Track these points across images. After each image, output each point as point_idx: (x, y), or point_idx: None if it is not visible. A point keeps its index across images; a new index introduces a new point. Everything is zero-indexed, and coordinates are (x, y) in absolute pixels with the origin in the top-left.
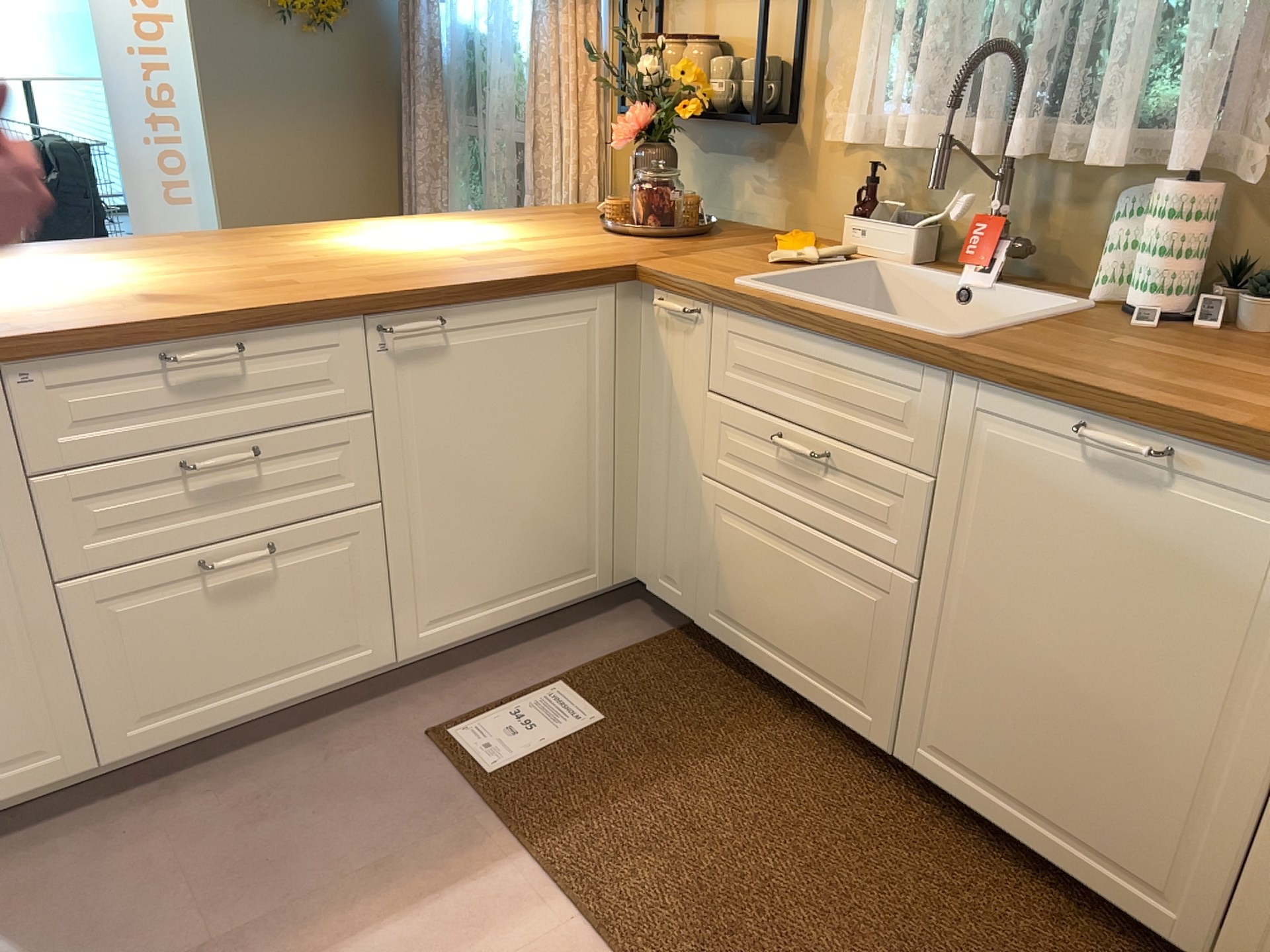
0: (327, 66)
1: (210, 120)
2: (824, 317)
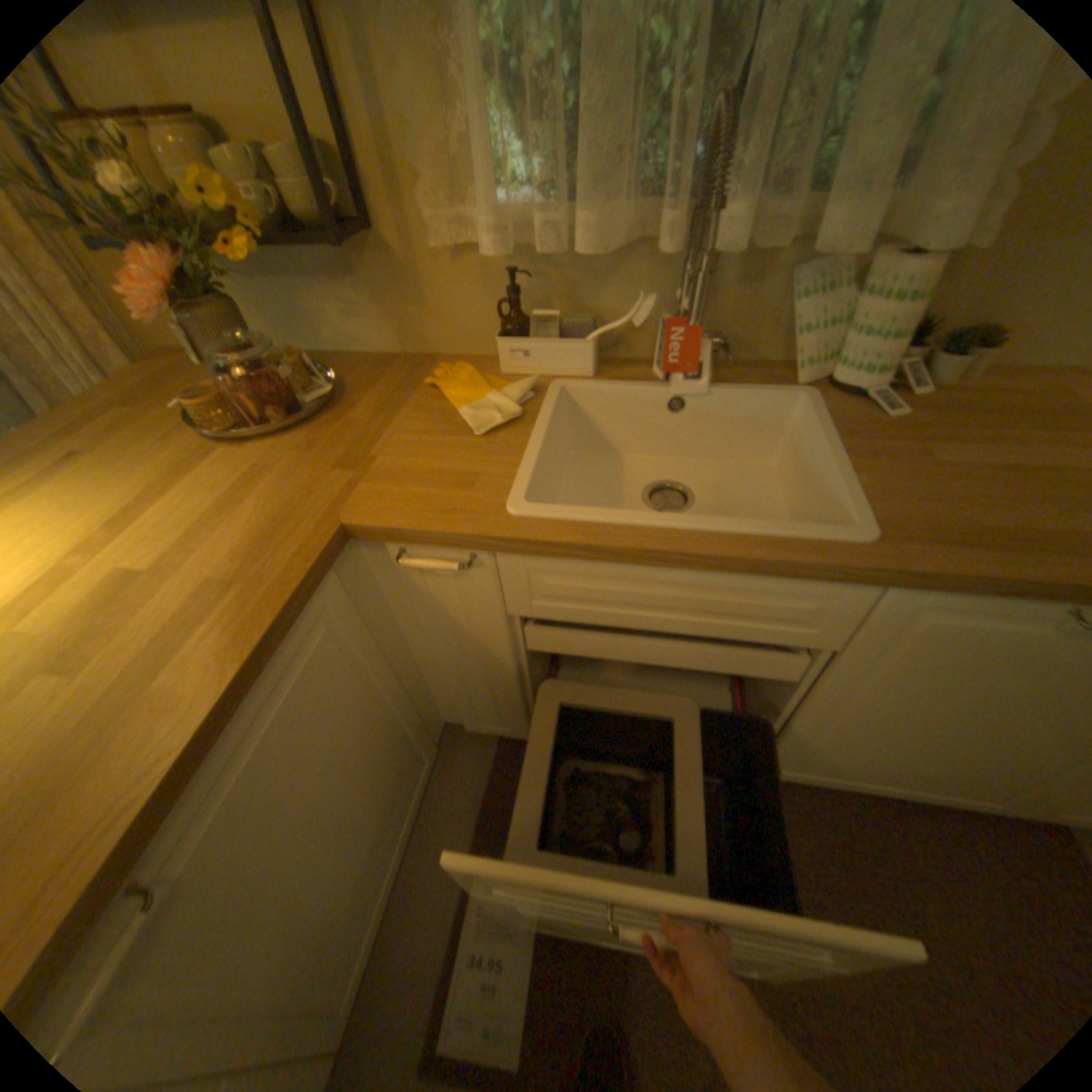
0: None
1: None
2: (695, 548)
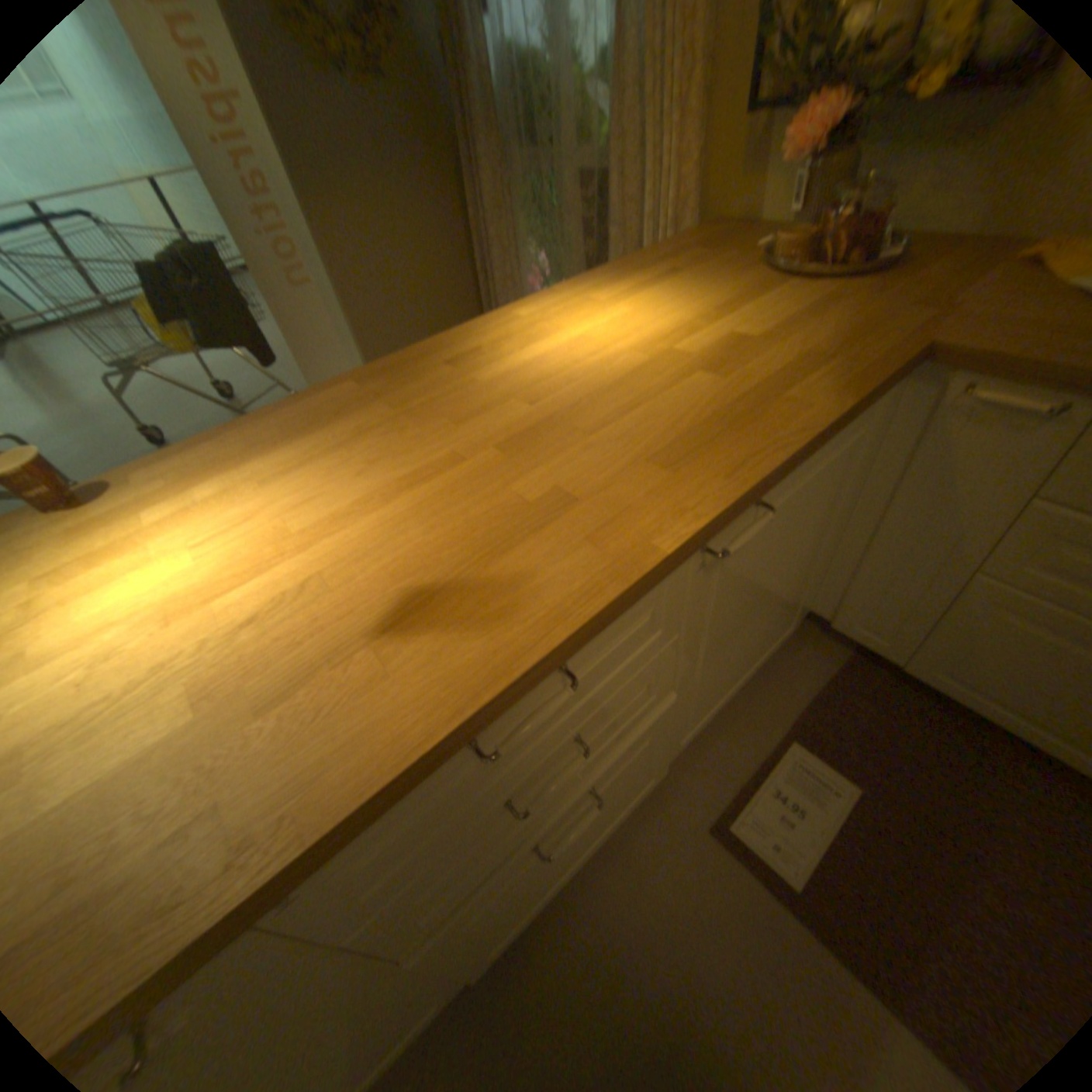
0: (383, 113)
1: (298, 197)
2: None
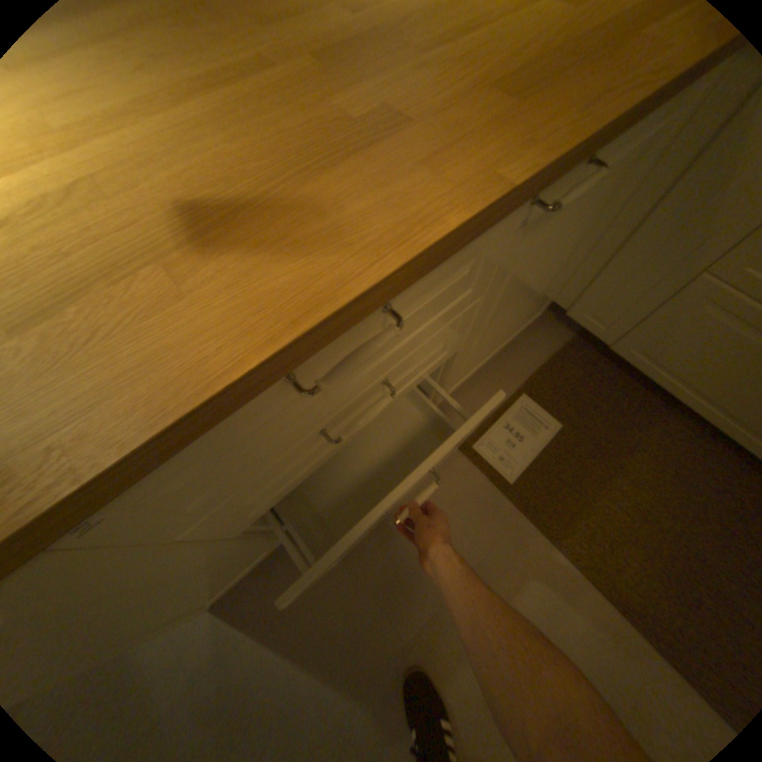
0: None
1: None
2: None
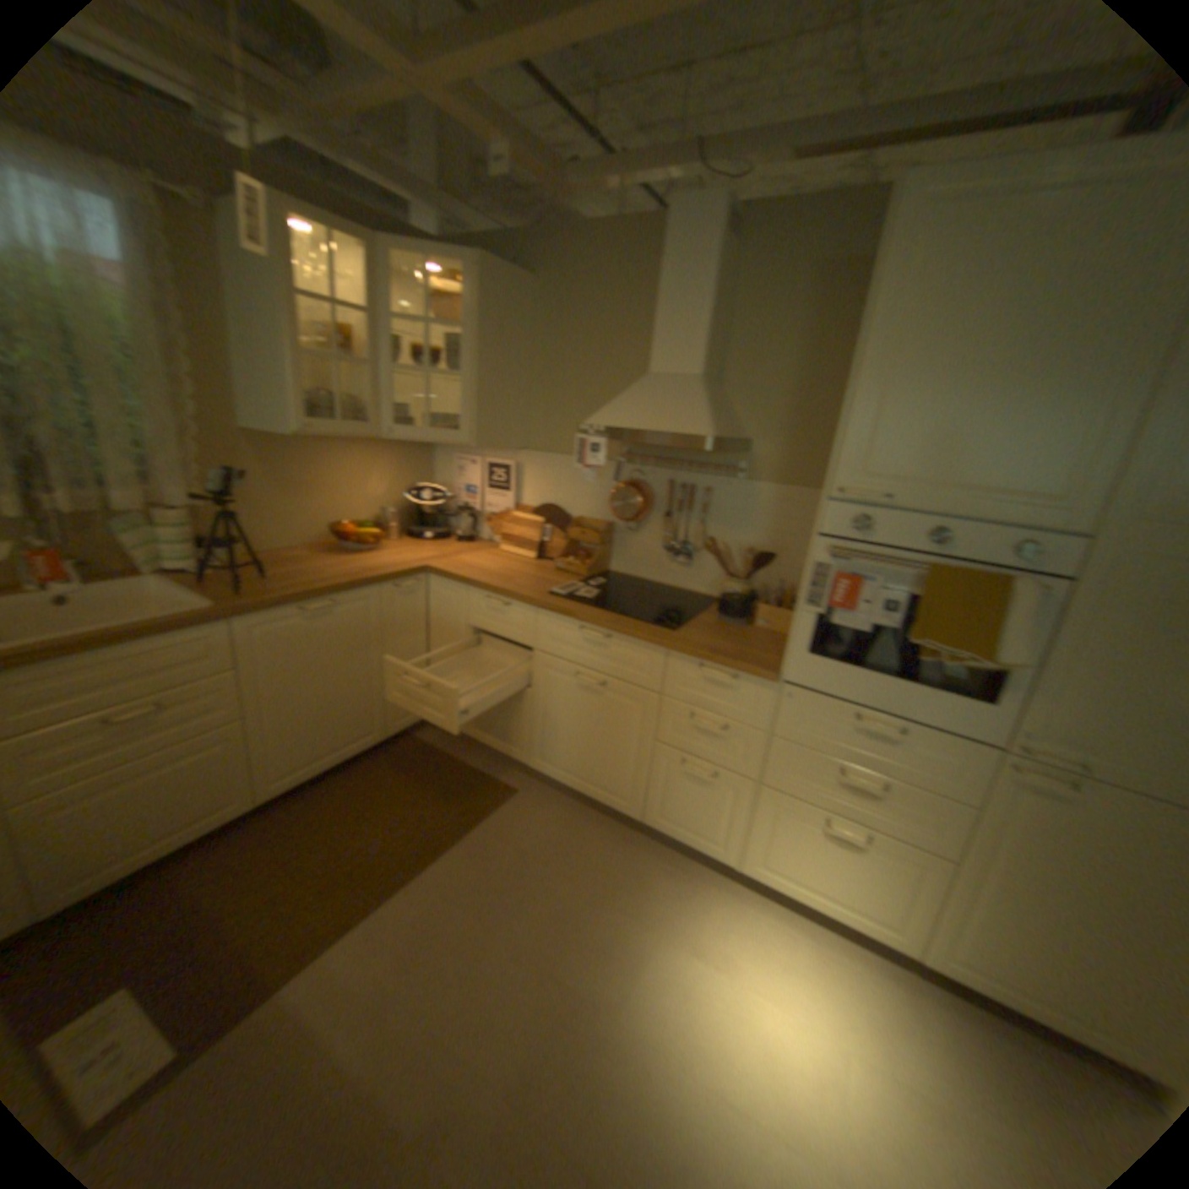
0: None
1: None
2: (116, 635)
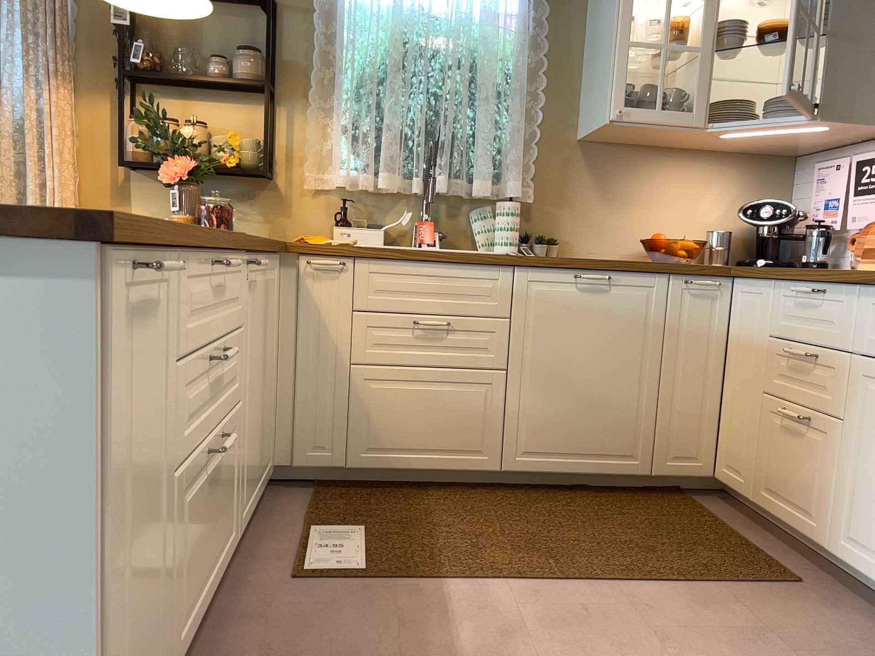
0: None
1: None
2: (439, 253)
